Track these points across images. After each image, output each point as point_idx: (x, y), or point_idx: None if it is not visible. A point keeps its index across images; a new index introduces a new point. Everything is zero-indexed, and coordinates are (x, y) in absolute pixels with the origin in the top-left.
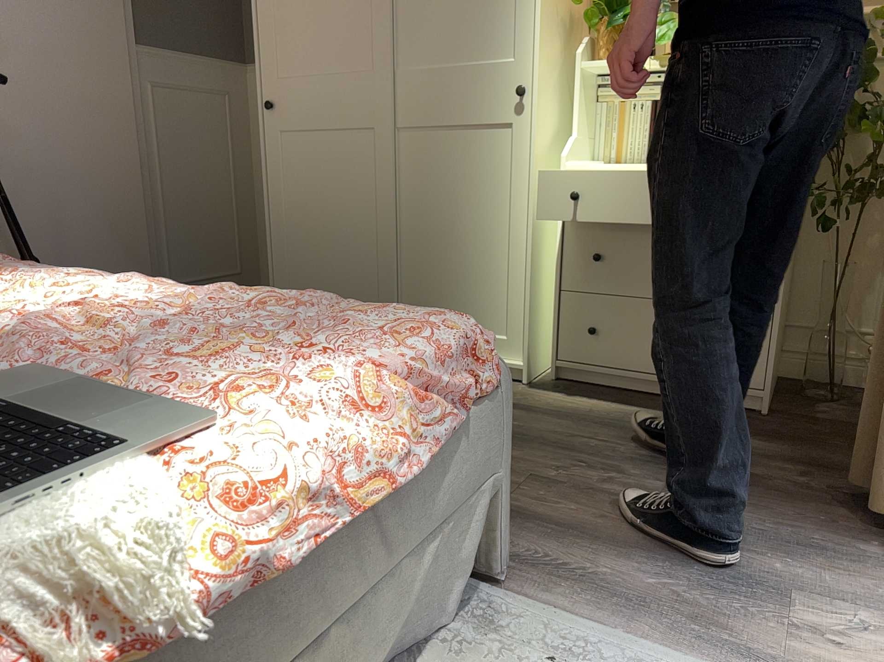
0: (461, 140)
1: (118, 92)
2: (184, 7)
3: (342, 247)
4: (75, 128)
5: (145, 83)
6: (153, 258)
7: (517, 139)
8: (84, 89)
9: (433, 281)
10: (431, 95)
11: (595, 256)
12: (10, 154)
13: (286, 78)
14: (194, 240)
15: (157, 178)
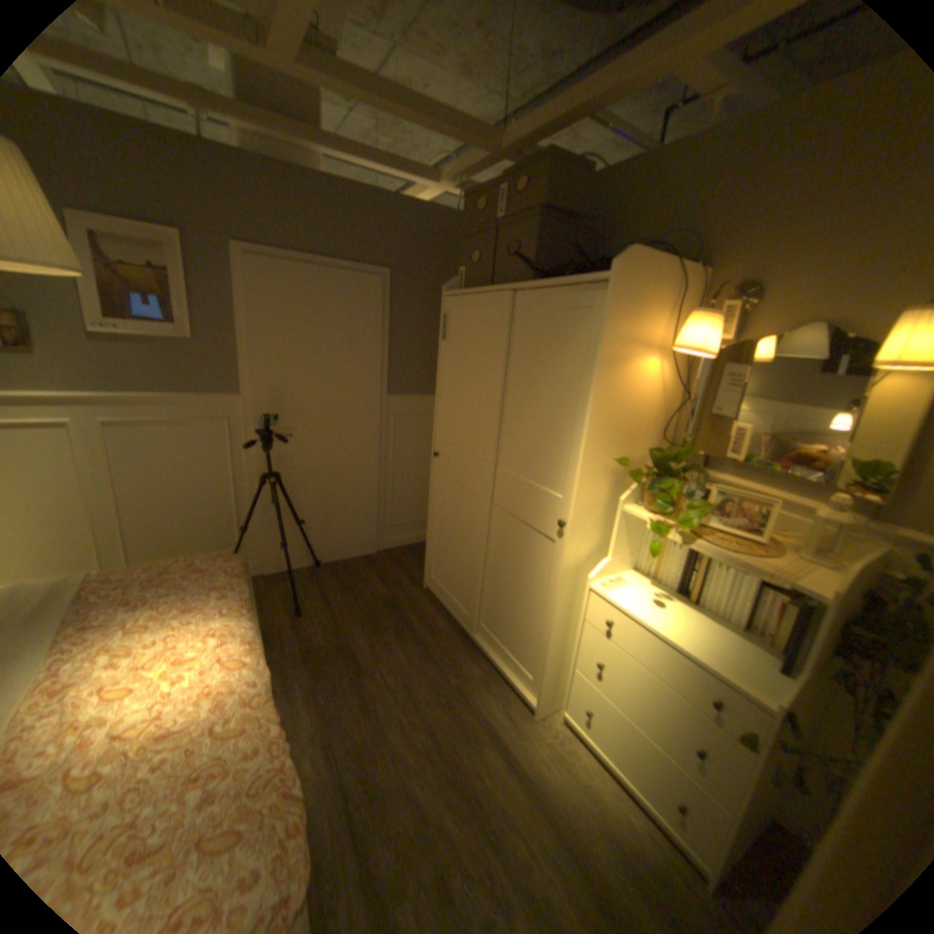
0: (524, 531)
1: (368, 423)
2: (421, 367)
3: (457, 557)
4: (339, 445)
5: (388, 415)
6: (378, 511)
7: (555, 553)
8: (348, 424)
9: (498, 609)
10: (512, 493)
11: (597, 664)
12: (300, 462)
13: (444, 441)
14: (407, 500)
15: (388, 466)
